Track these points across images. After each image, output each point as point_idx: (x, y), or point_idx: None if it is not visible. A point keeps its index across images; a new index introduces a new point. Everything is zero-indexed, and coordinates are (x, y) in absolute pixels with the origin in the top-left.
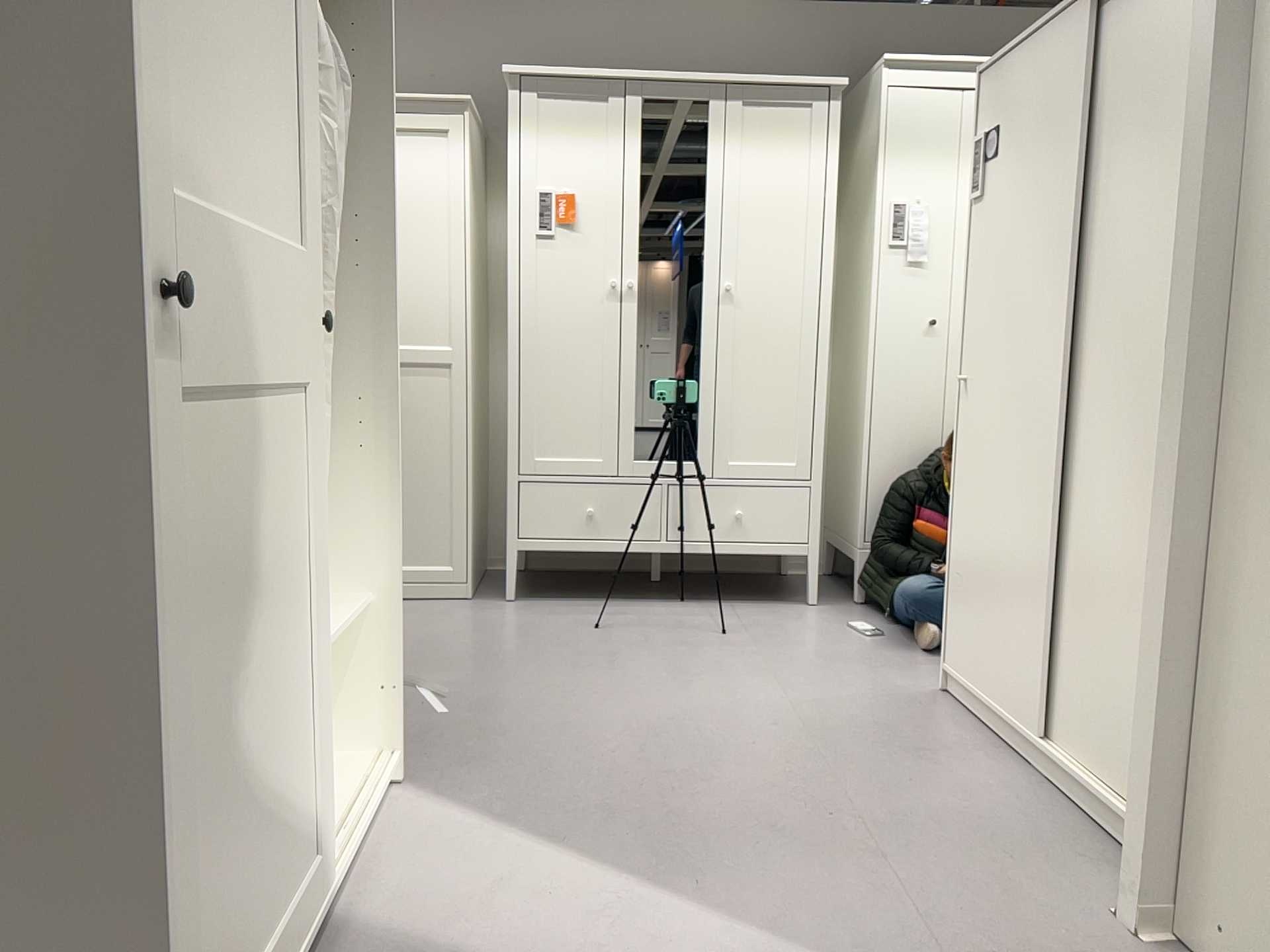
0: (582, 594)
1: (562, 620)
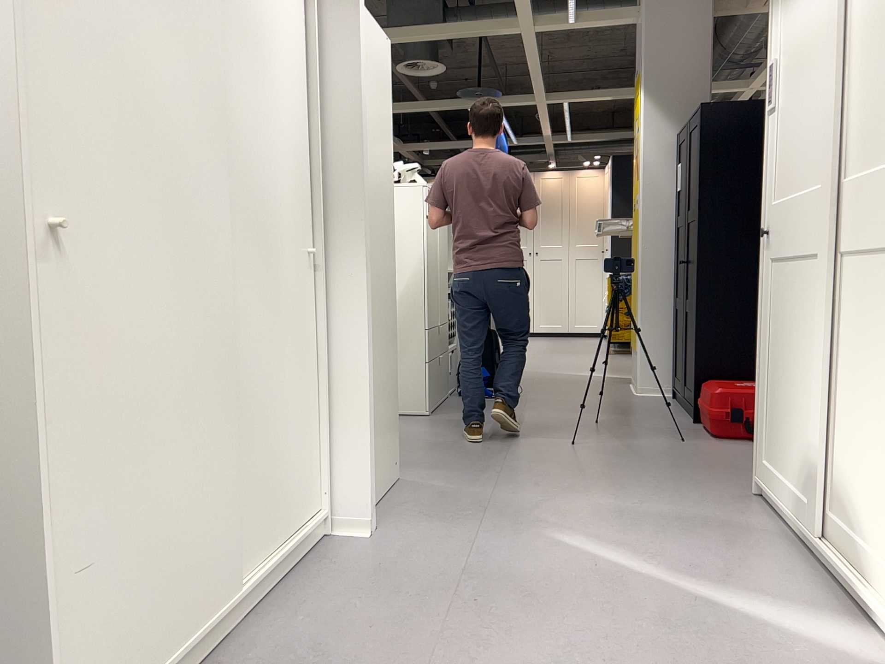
0: None
1: None
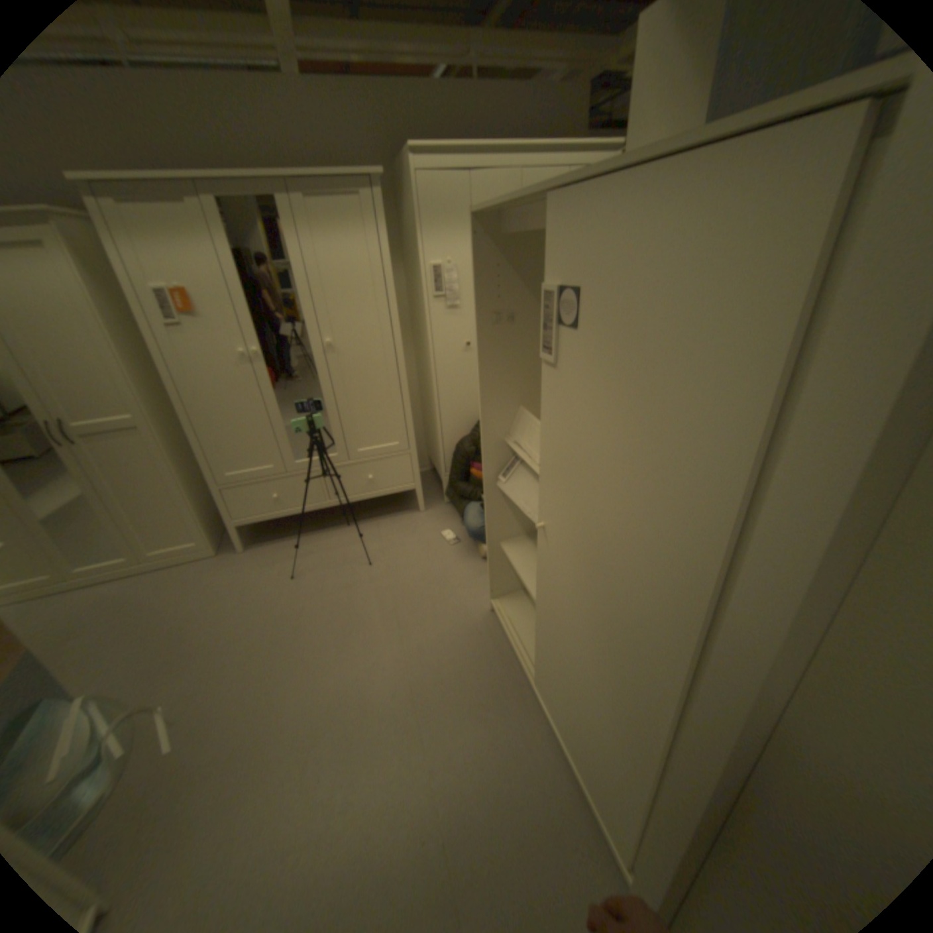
0: (288, 529)
1: (270, 569)
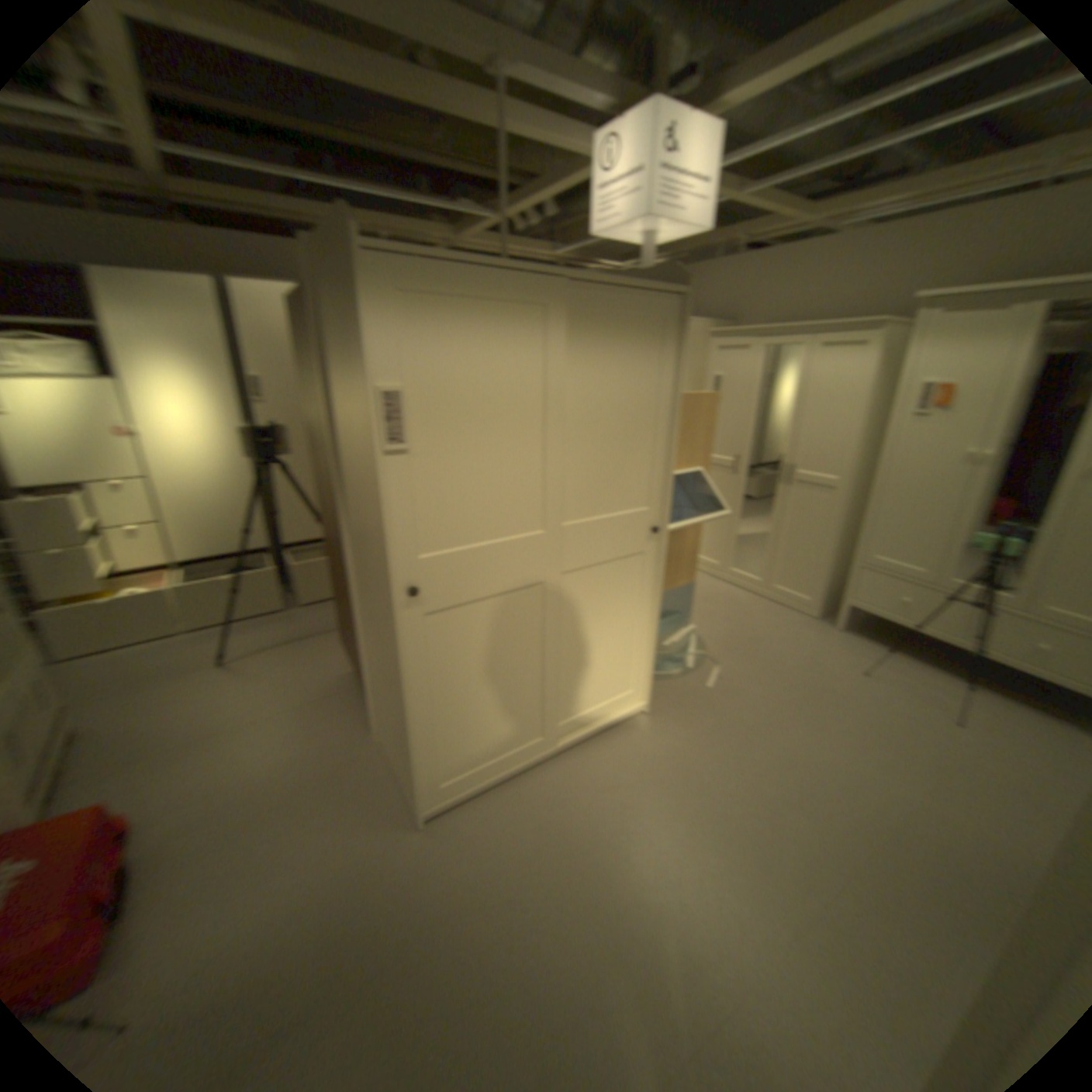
0: (900, 643)
1: (856, 658)
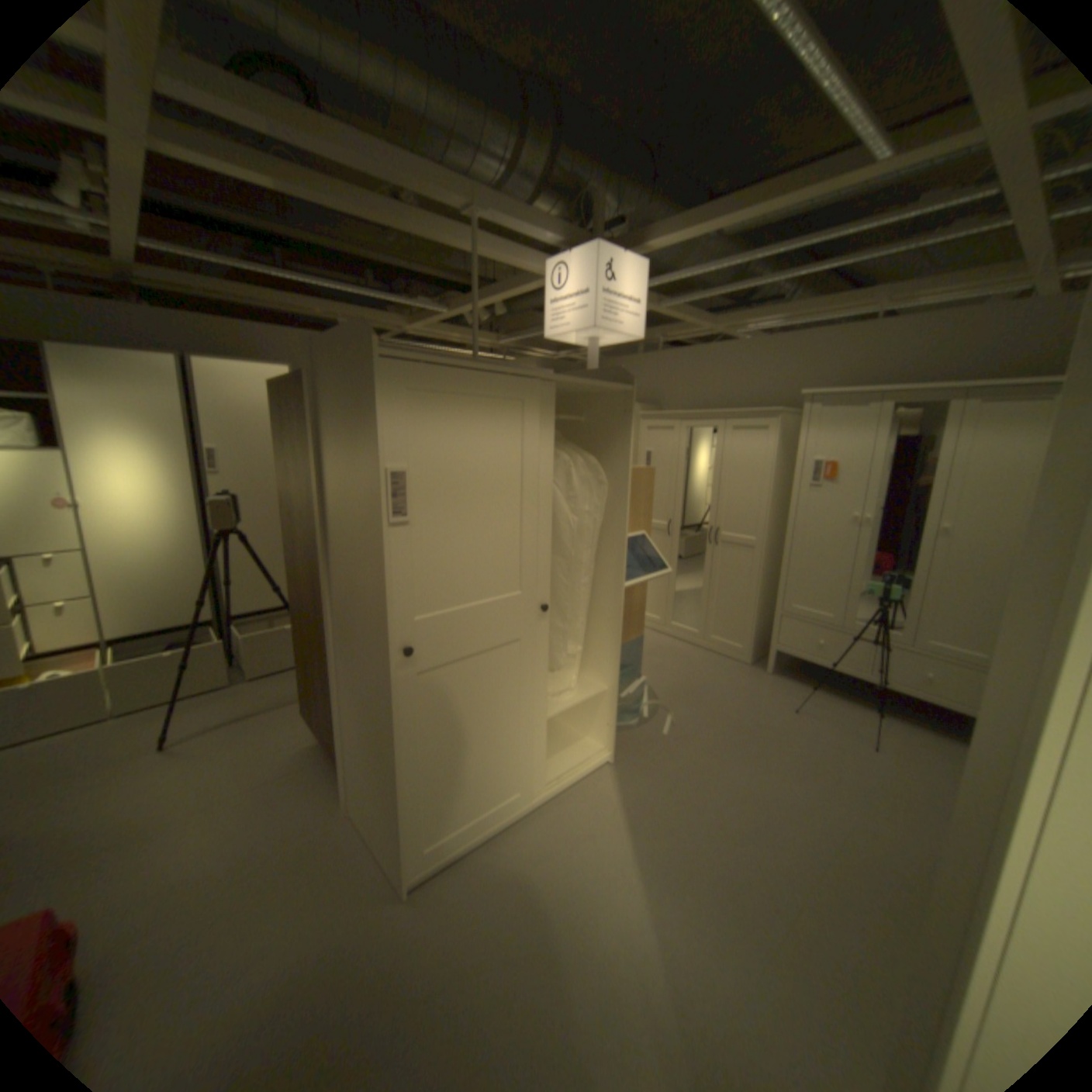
0: (818, 682)
1: (784, 698)
